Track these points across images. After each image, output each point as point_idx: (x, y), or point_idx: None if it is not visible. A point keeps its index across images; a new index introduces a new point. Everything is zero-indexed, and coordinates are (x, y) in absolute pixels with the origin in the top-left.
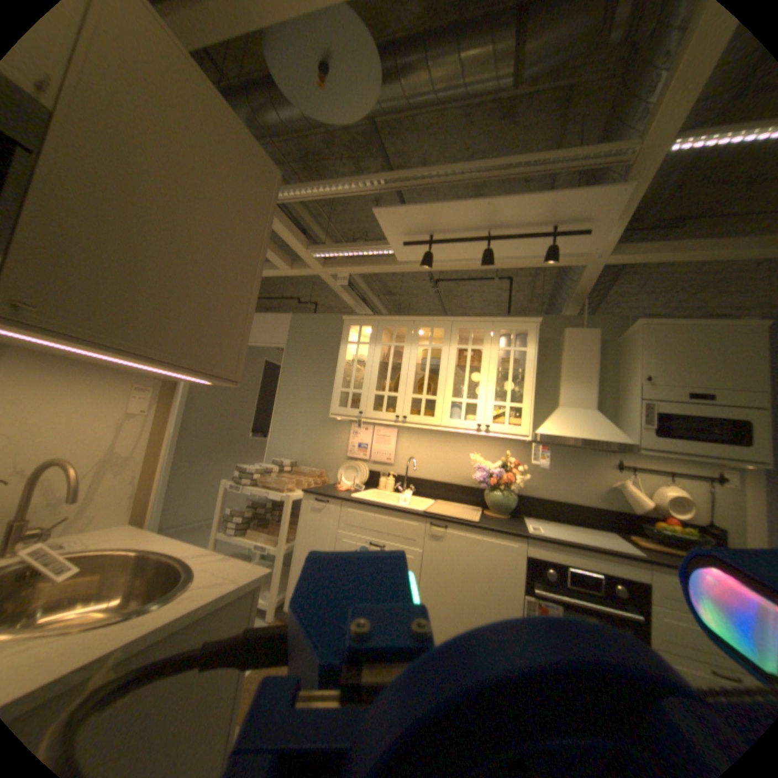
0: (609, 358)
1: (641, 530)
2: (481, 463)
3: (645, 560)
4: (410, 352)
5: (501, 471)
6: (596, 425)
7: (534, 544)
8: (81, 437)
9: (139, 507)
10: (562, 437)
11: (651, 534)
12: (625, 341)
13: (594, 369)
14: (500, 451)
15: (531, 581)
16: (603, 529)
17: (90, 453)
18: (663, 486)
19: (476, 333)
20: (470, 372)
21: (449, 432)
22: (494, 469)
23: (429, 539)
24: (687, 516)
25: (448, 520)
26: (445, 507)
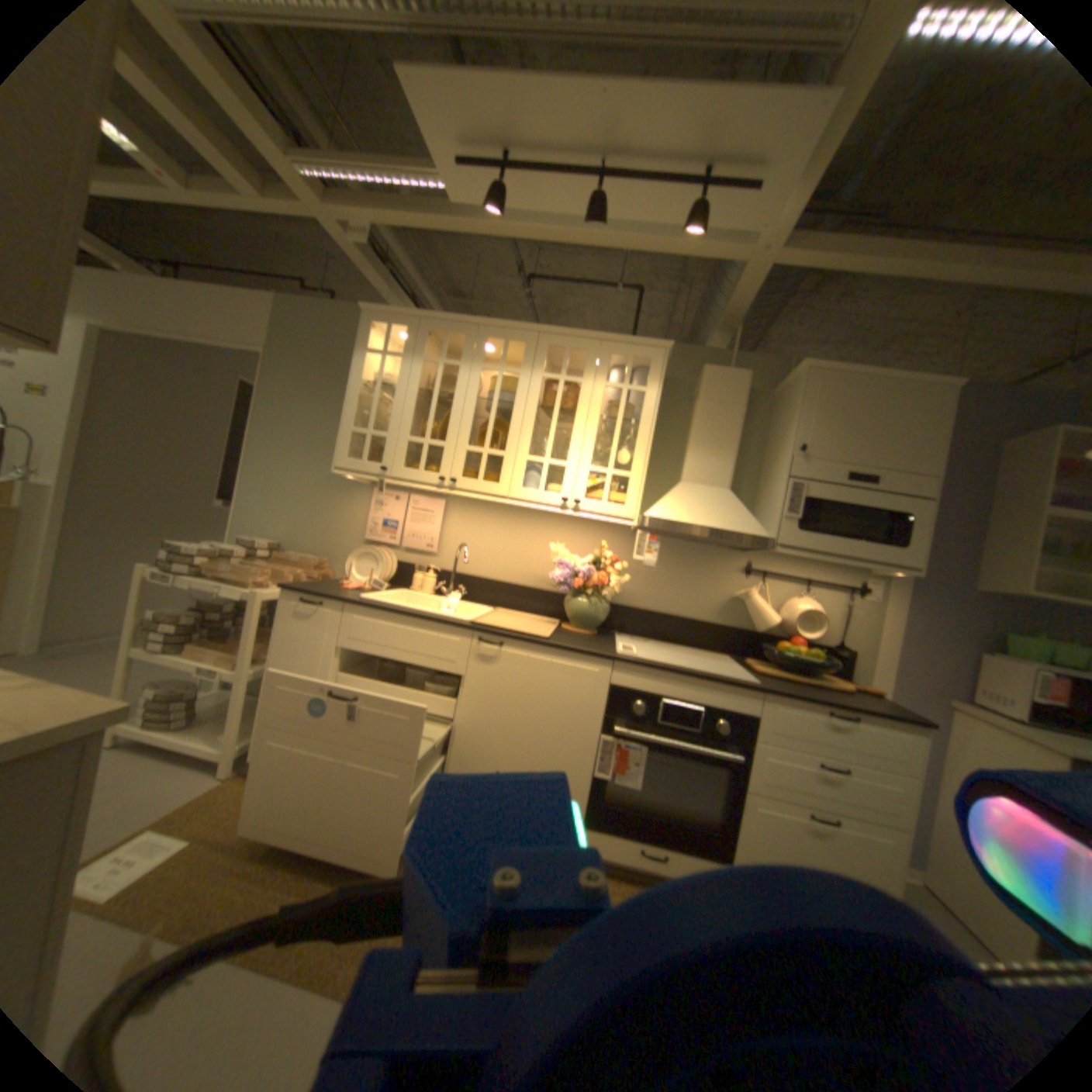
0: (756, 418)
1: (759, 652)
2: (563, 556)
3: (757, 688)
4: (472, 379)
5: (591, 569)
6: (725, 510)
7: (620, 667)
8: None
9: None
10: (677, 524)
11: (770, 657)
12: (780, 395)
13: (734, 431)
14: (593, 542)
15: (611, 715)
16: (713, 650)
17: None
18: (793, 597)
19: (576, 360)
20: (561, 420)
21: (523, 511)
22: (581, 566)
23: (474, 659)
24: (815, 635)
25: (504, 633)
26: (506, 617)
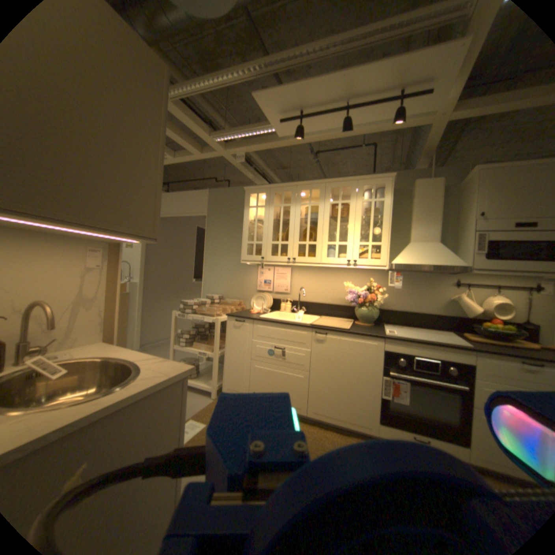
0: (451, 200)
1: (472, 329)
2: (352, 288)
3: (472, 349)
4: (296, 210)
5: (367, 293)
6: (439, 254)
7: (389, 342)
8: (56, 285)
9: (108, 330)
10: (412, 265)
11: (479, 331)
12: (465, 186)
13: (439, 210)
14: (366, 279)
15: (388, 367)
16: (443, 330)
17: (65, 296)
18: (491, 296)
19: (346, 191)
20: (342, 221)
21: (328, 268)
22: (362, 292)
23: (314, 342)
24: (508, 317)
25: (327, 328)
26: (327, 320)
